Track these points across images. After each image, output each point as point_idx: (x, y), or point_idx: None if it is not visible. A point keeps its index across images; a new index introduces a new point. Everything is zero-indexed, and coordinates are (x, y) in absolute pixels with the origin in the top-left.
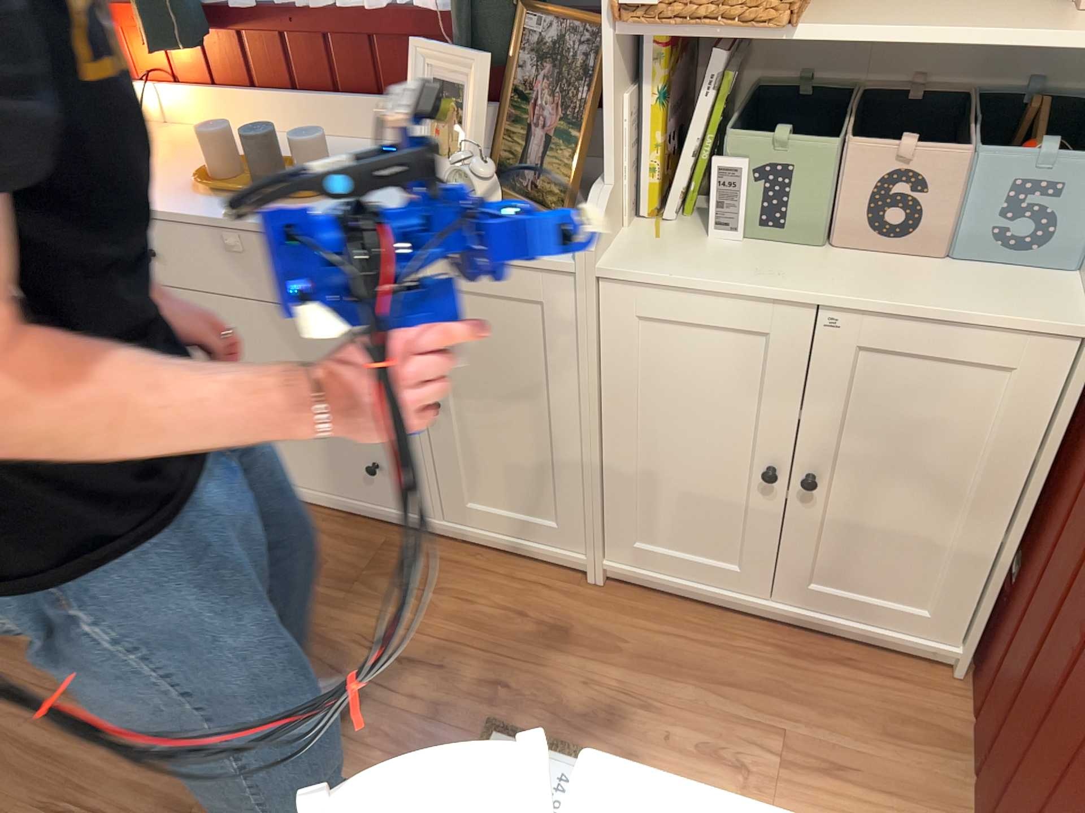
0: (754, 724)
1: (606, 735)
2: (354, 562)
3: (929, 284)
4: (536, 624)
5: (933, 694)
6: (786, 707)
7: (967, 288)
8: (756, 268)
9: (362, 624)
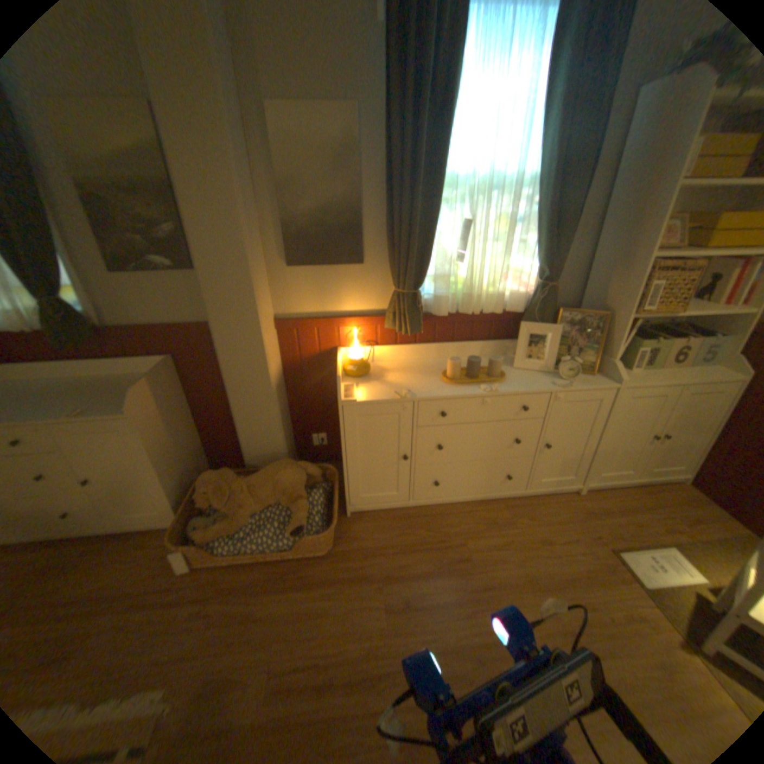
0: (671, 521)
1: (646, 543)
2: (505, 519)
3: (699, 373)
4: (585, 516)
5: (692, 494)
6: (671, 512)
7: (707, 372)
8: (658, 376)
9: (537, 541)
